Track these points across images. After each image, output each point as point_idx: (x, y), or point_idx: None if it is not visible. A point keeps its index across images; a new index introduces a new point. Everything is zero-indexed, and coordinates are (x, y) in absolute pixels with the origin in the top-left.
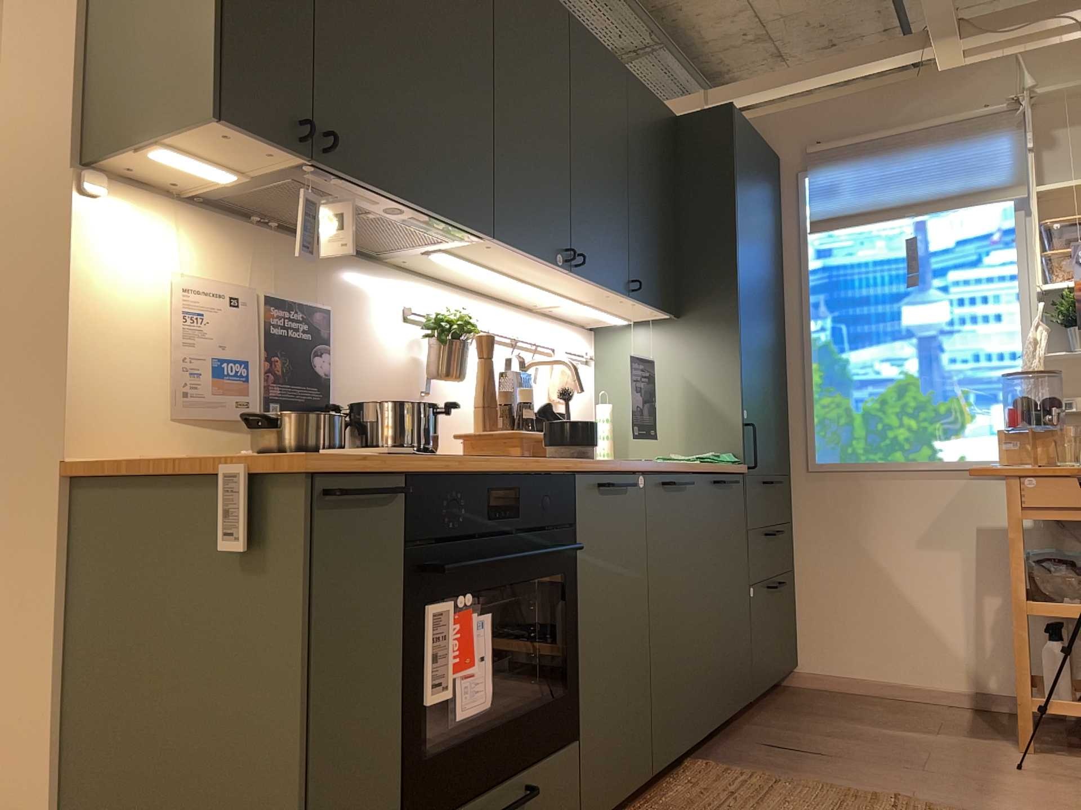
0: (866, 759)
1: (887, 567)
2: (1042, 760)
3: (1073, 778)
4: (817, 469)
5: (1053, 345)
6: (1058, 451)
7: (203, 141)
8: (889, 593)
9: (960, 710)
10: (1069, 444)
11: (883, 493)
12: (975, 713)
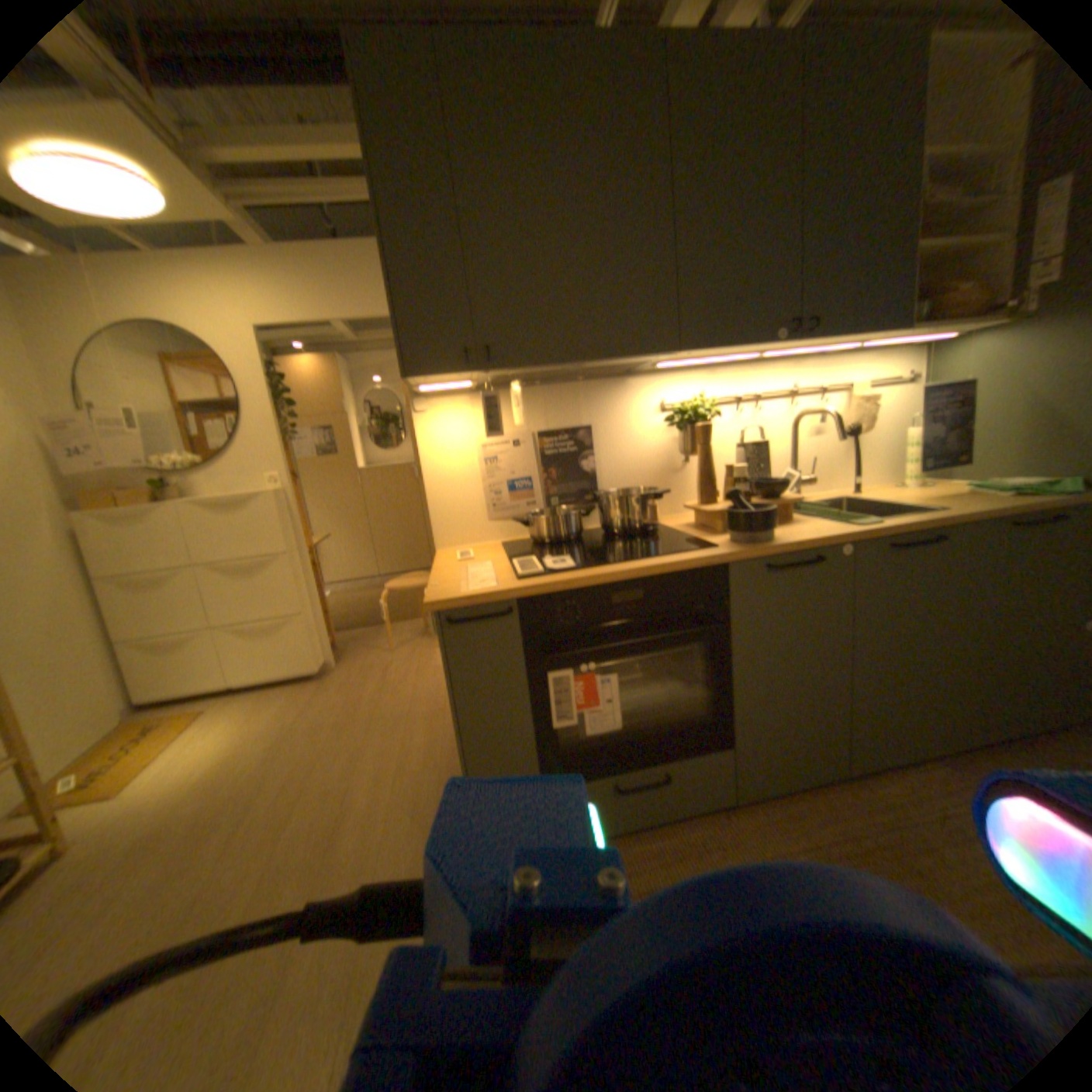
0: None
1: None
2: None
3: None
4: None
5: None
6: None
7: (424, 380)
8: None
9: None
10: None
11: None
12: None
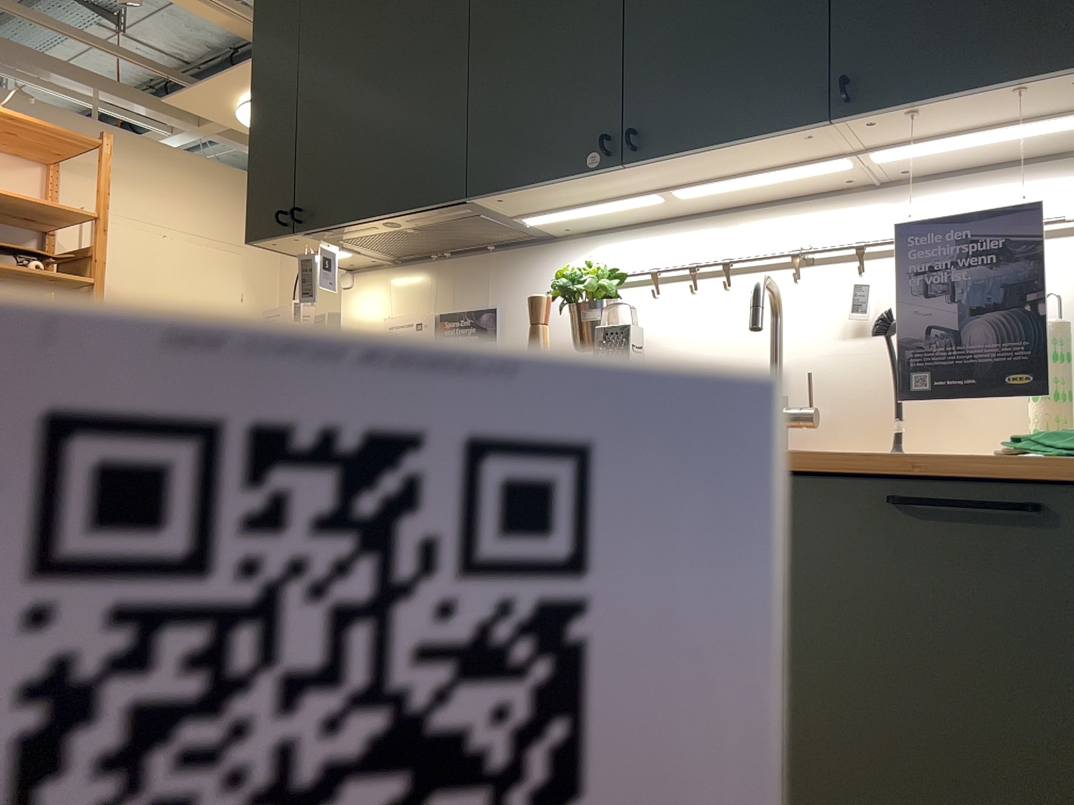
0: None
1: None
2: None
3: None
4: None
5: None
6: None
7: (288, 249)
8: None
9: None
10: None
11: None
12: None
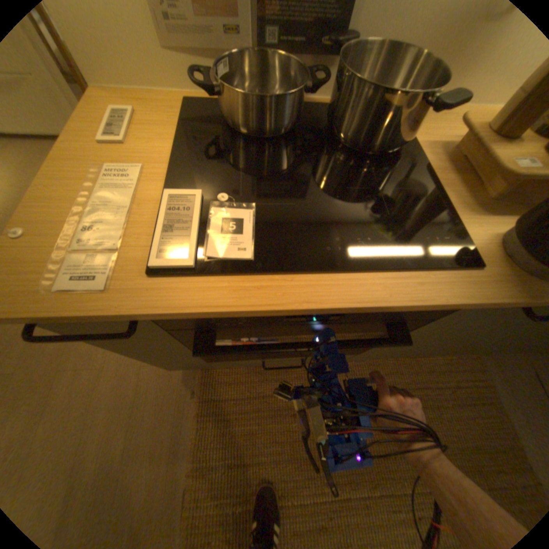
0: None
1: None
2: None
3: None
4: None
5: None
6: None
7: None
8: None
9: None
10: None
11: None
12: None
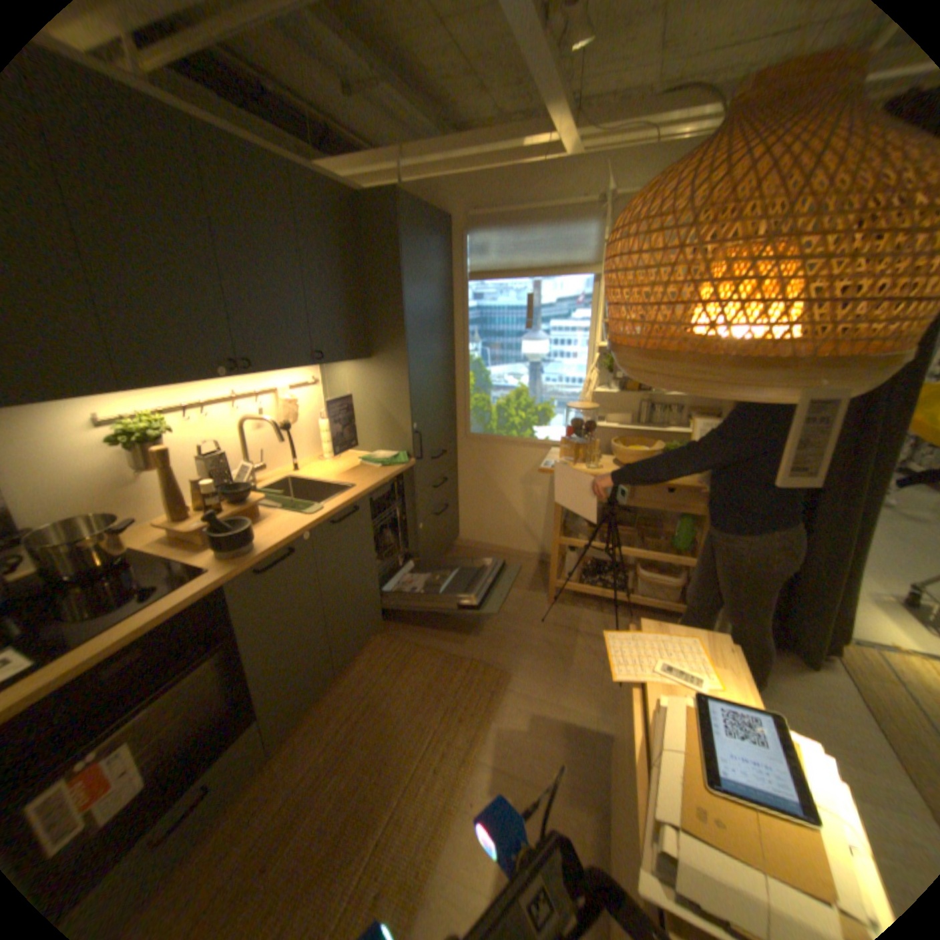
0: (469, 621)
1: (504, 493)
2: (555, 612)
3: (564, 628)
4: (470, 437)
5: (603, 377)
6: (590, 454)
7: None
8: (503, 506)
9: (531, 565)
10: (595, 454)
11: (504, 454)
12: (537, 567)
